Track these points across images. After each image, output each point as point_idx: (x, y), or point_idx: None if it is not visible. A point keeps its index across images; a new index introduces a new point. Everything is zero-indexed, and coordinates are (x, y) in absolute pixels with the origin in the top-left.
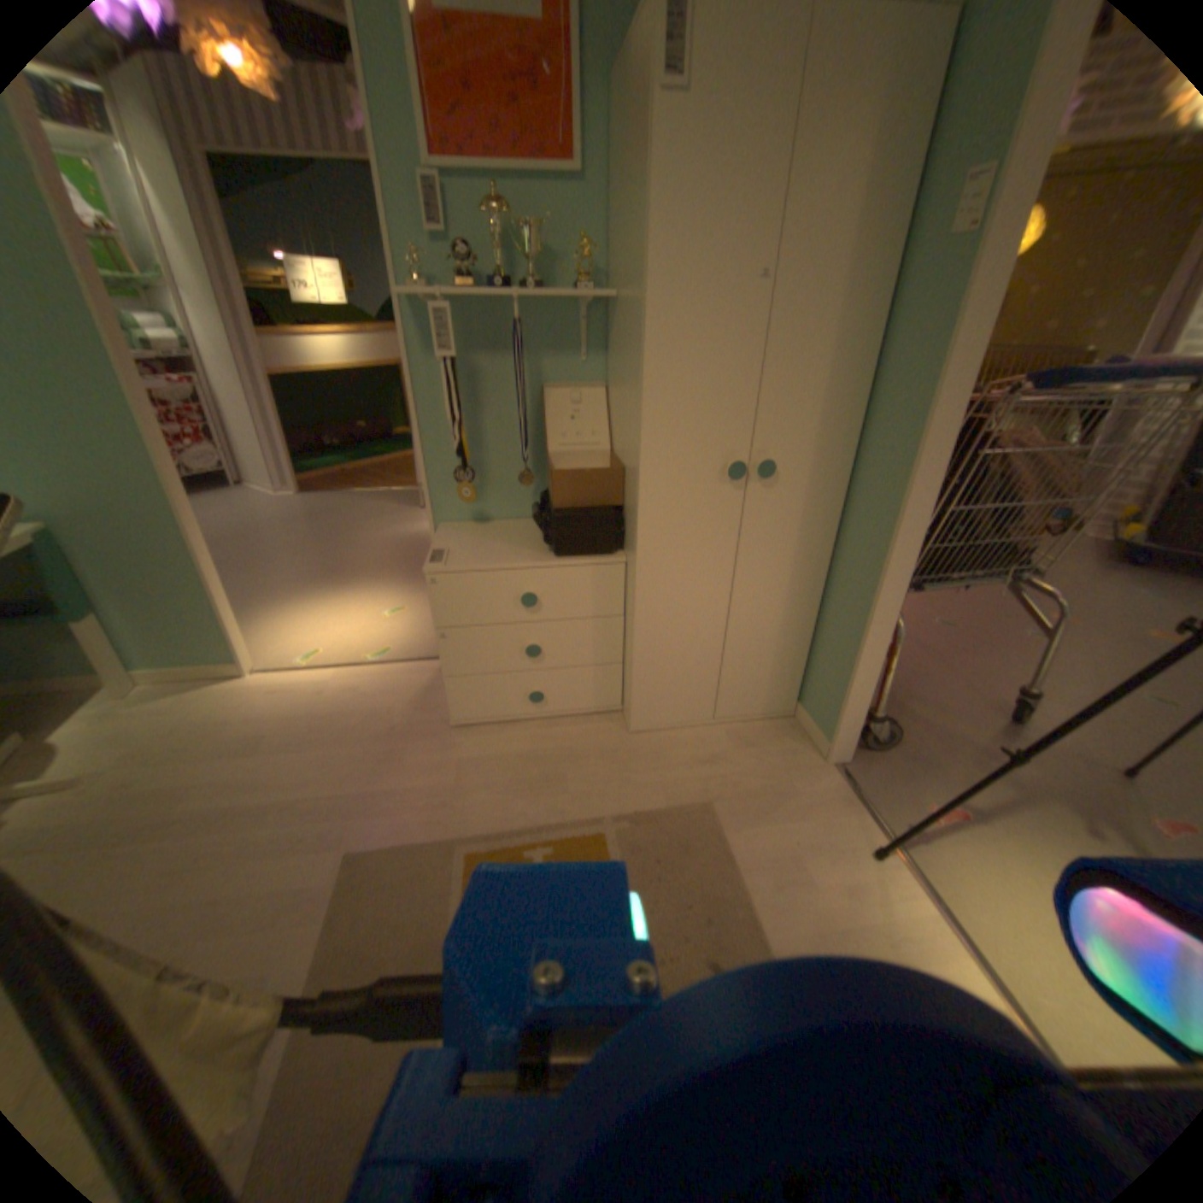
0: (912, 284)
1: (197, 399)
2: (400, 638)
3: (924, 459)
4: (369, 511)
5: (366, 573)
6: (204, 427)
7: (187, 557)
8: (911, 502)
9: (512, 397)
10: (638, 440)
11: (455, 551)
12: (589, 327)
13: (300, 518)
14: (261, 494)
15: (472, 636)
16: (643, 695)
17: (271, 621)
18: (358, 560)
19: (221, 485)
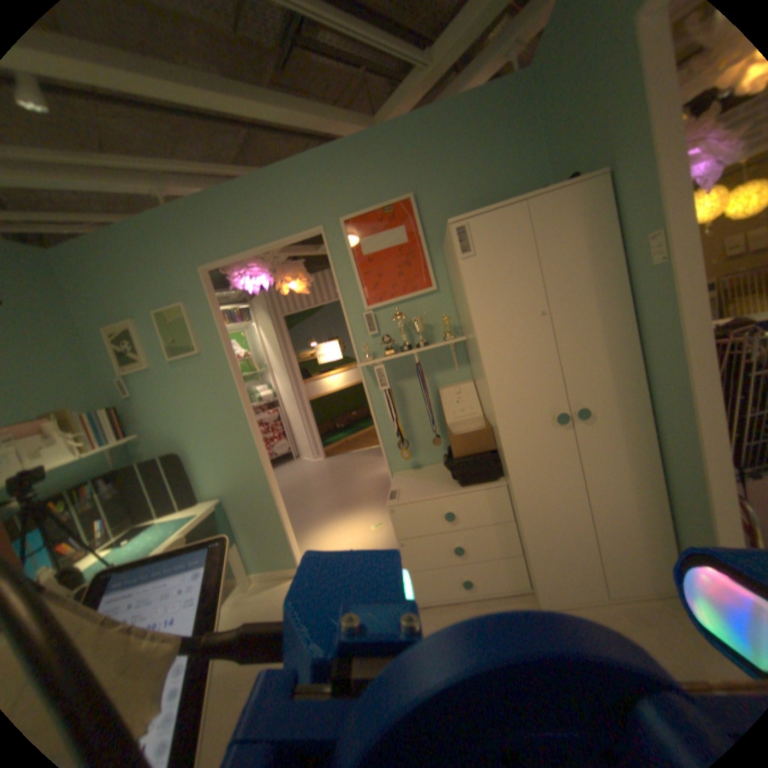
0: (642, 291)
1: (279, 419)
2: (381, 545)
3: (699, 390)
4: (361, 463)
5: (361, 502)
6: (282, 431)
7: (275, 509)
8: (703, 419)
9: (422, 397)
10: (494, 413)
11: (403, 490)
12: (456, 353)
13: (326, 473)
14: (308, 462)
15: (420, 544)
16: (545, 581)
17: (314, 539)
18: (356, 495)
19: (290, 460)
